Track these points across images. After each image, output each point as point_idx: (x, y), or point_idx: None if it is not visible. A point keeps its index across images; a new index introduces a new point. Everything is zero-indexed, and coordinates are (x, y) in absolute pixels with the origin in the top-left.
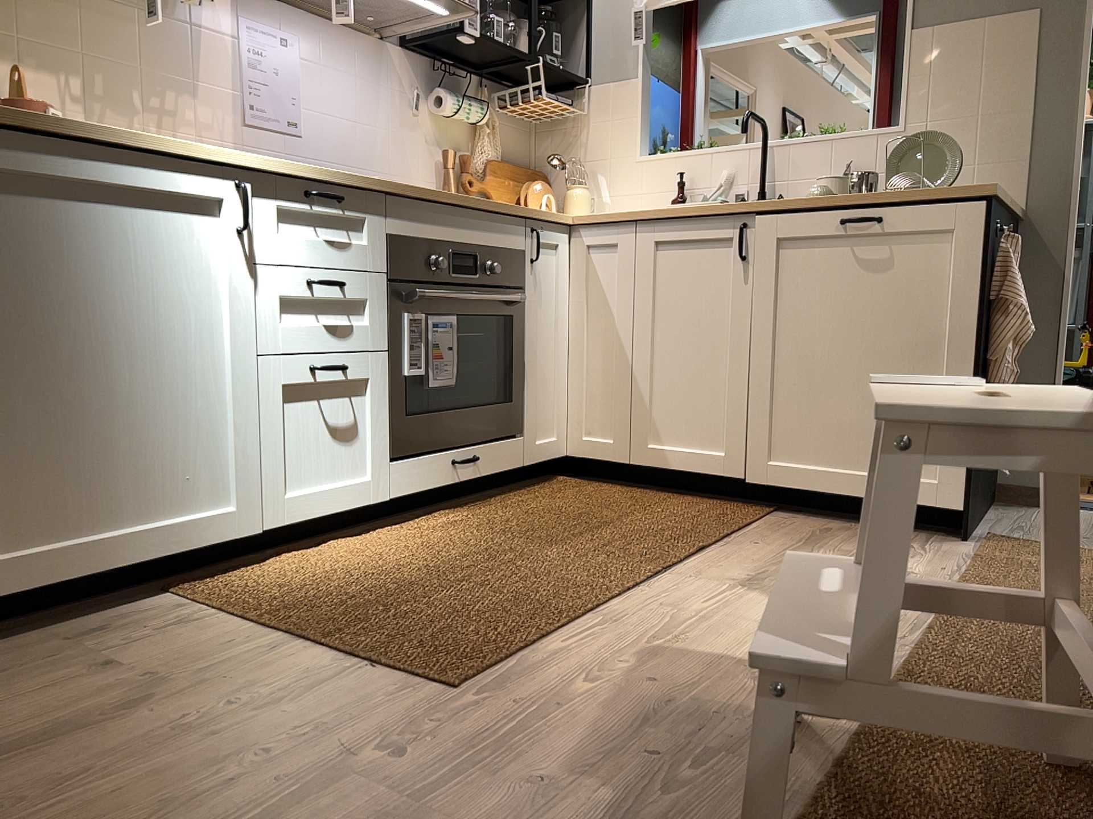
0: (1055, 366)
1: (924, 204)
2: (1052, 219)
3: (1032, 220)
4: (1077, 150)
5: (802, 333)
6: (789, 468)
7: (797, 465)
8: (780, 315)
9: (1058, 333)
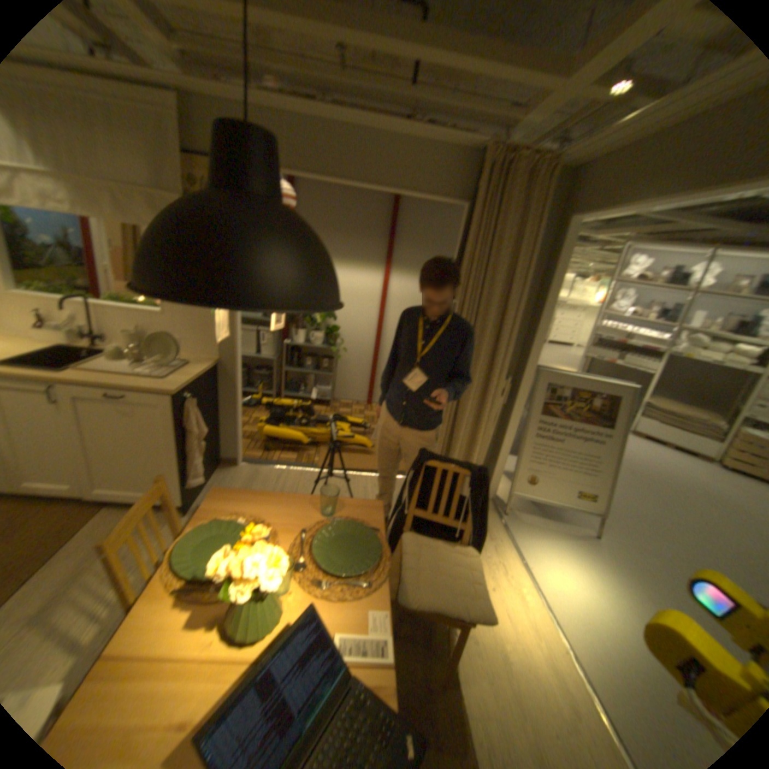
0: (236, 419)
1: (144, 394)
2: (230, 364)
3: (223, 364)
4: (237, 339)
5: (95, 441)
6: (101, 496)
7: (105, 494)
8: (81, 432)
9: (236, 408)
